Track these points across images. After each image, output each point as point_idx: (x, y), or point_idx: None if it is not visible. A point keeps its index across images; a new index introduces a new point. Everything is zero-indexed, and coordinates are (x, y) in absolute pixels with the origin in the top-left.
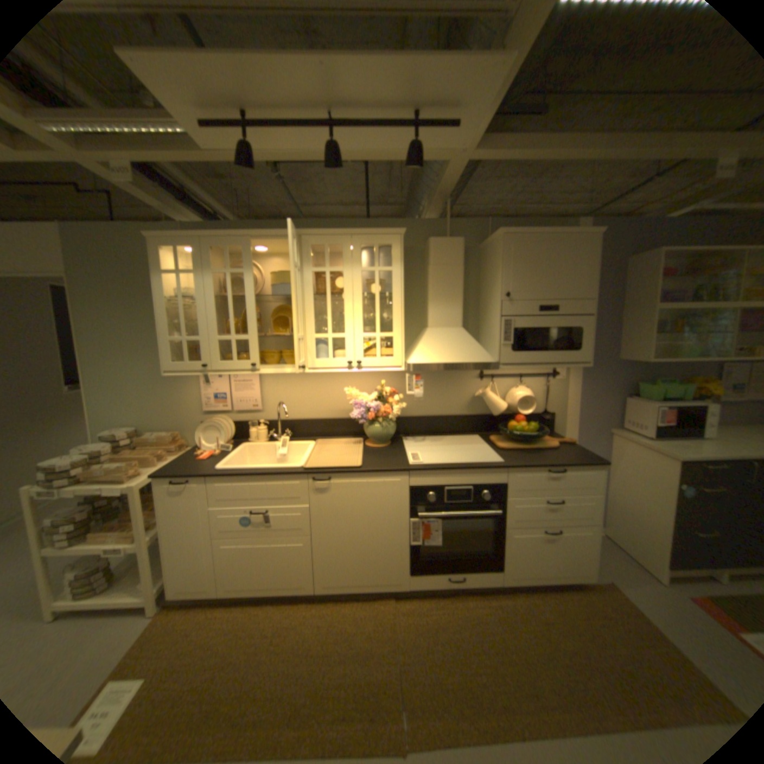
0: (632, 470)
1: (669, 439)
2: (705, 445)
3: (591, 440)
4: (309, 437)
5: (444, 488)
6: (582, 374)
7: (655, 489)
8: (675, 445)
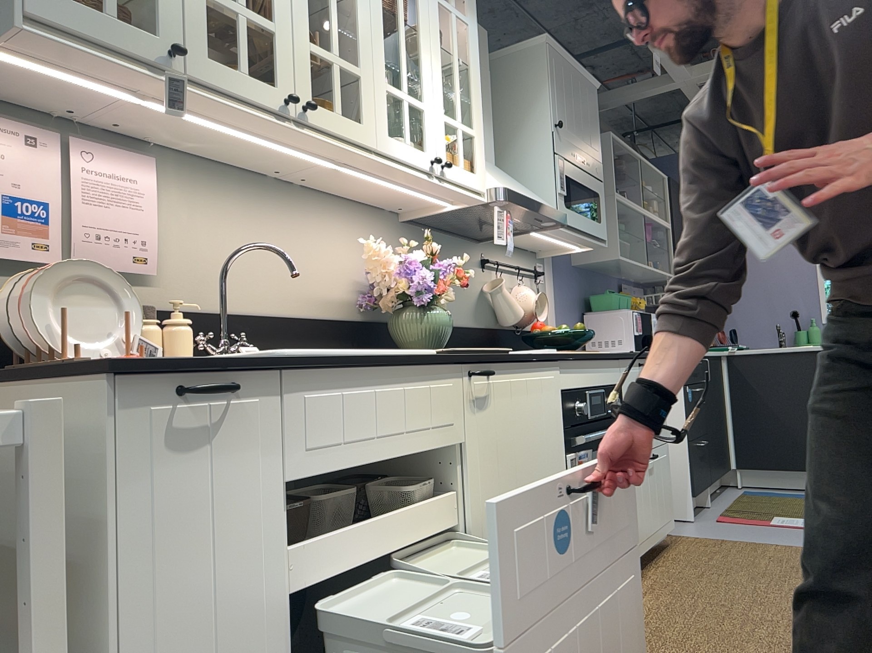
0: None
1: None
2: None
3: None
4: None
5: (585, 393)
6: (555, 279)
7: None
8: None
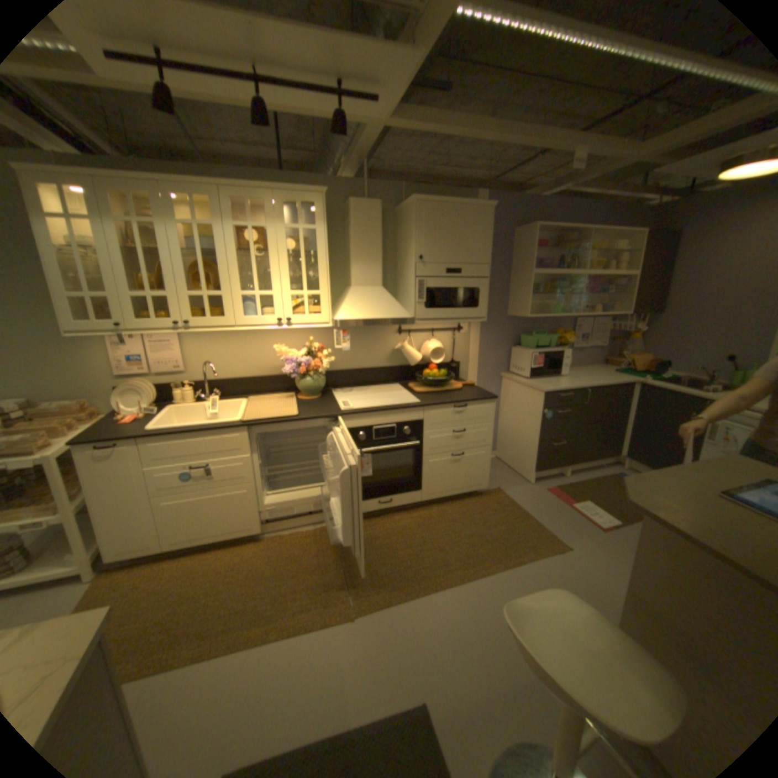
0: (514, 403)
1: (539, 377)
2: (561, 380)
3: (486, 383)
4: (239, 396)
5: (372, 428)
6: (480, 328)
7: (528, 416)
8: (542, 381)
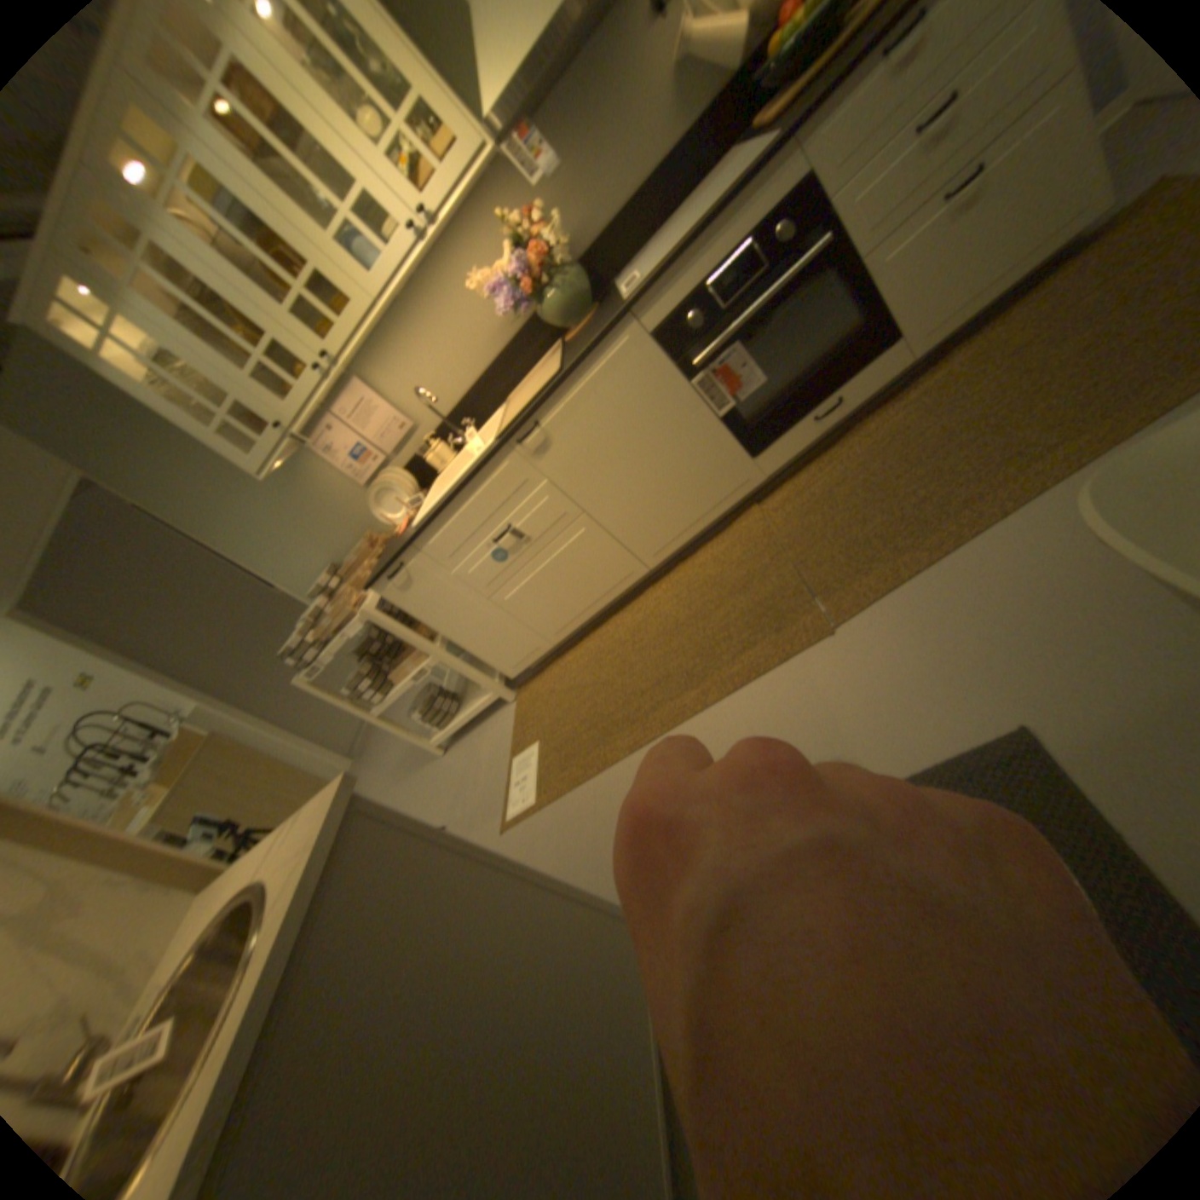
0: None
1: None
2: None
3: None
4: (501, 404)
5: (706, 284)
6: None
7: None
8: None
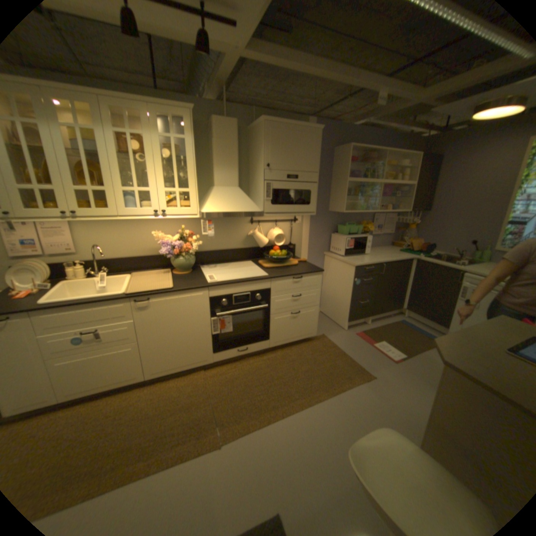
0: (333, 274)
1: (350, 255)
2: (365, 257)
3: (314, 259)
4: (124, 271)
5: (232, 295)
6: (310, 220)
7: (343, 282)
8: (353, 258)
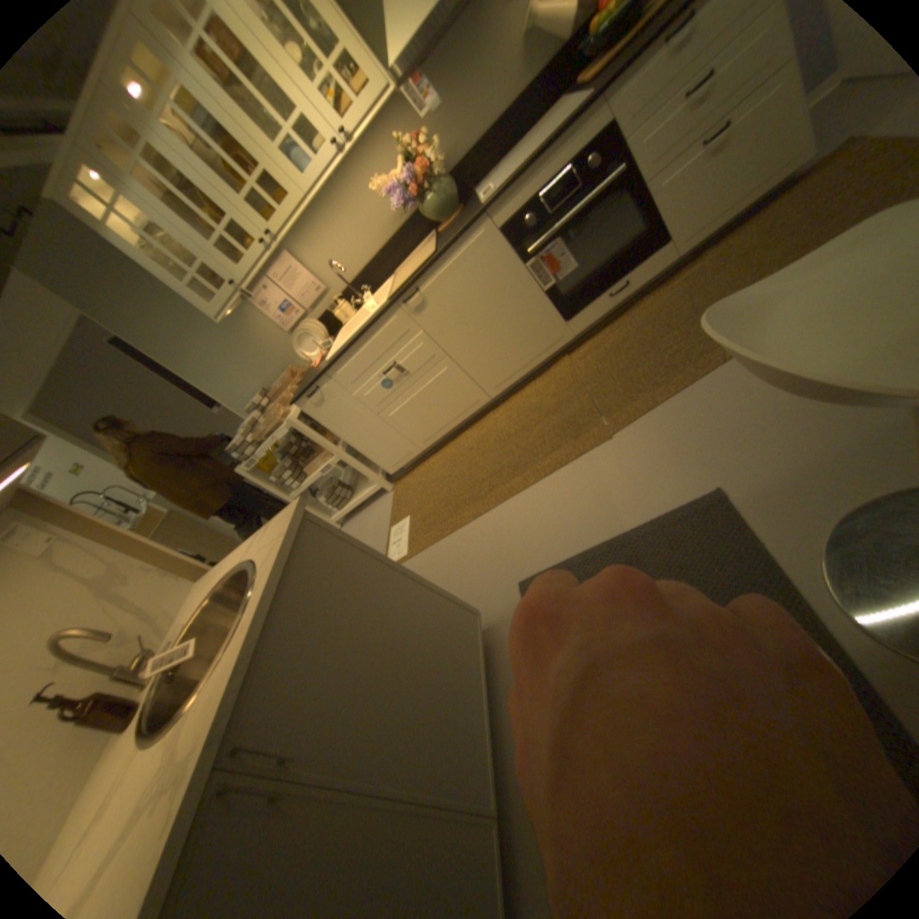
0: None
1: None
2: None
3: None
4: (389, 276)
5: (539, 195)
6: None
7: None
8: None
